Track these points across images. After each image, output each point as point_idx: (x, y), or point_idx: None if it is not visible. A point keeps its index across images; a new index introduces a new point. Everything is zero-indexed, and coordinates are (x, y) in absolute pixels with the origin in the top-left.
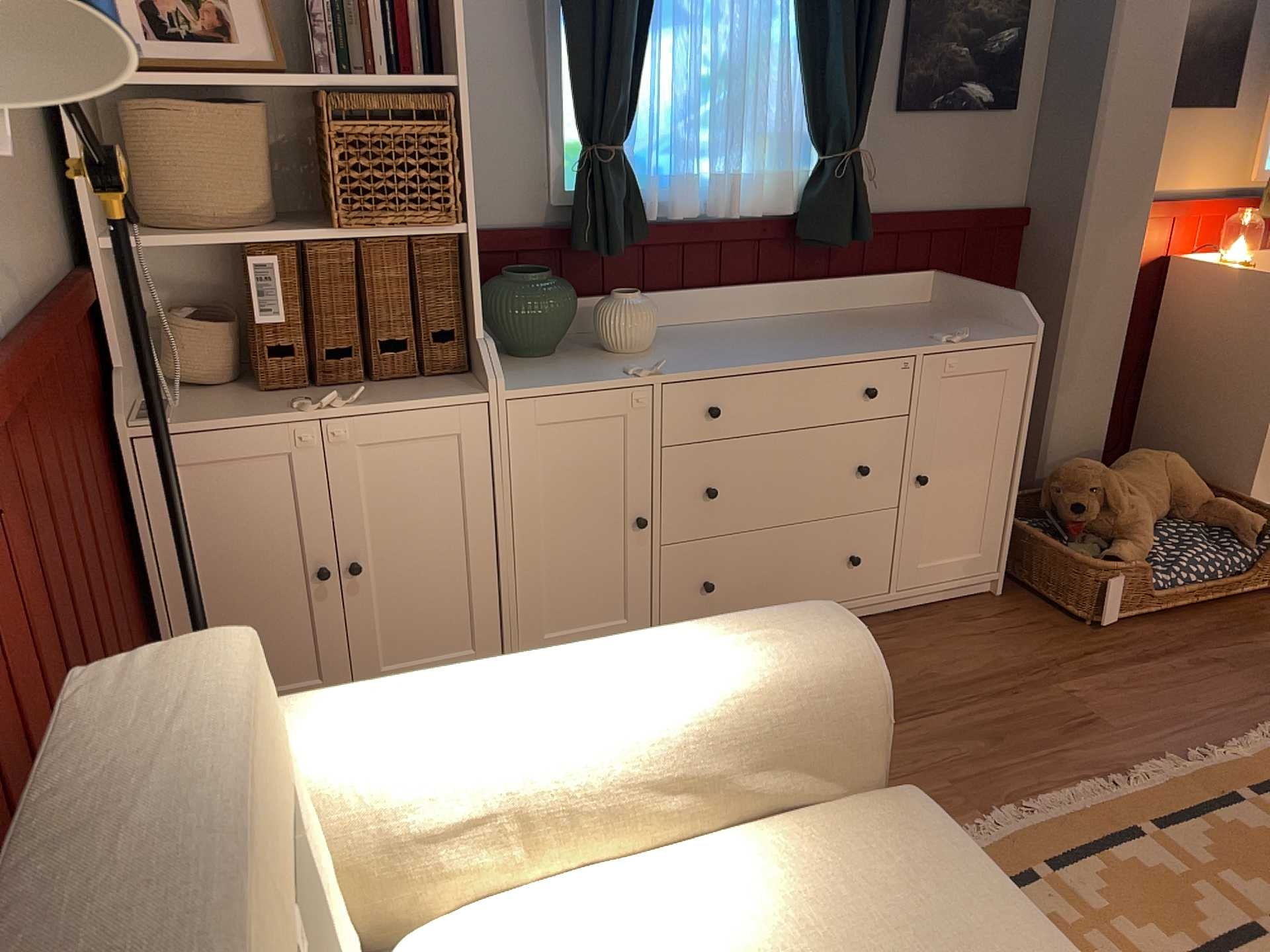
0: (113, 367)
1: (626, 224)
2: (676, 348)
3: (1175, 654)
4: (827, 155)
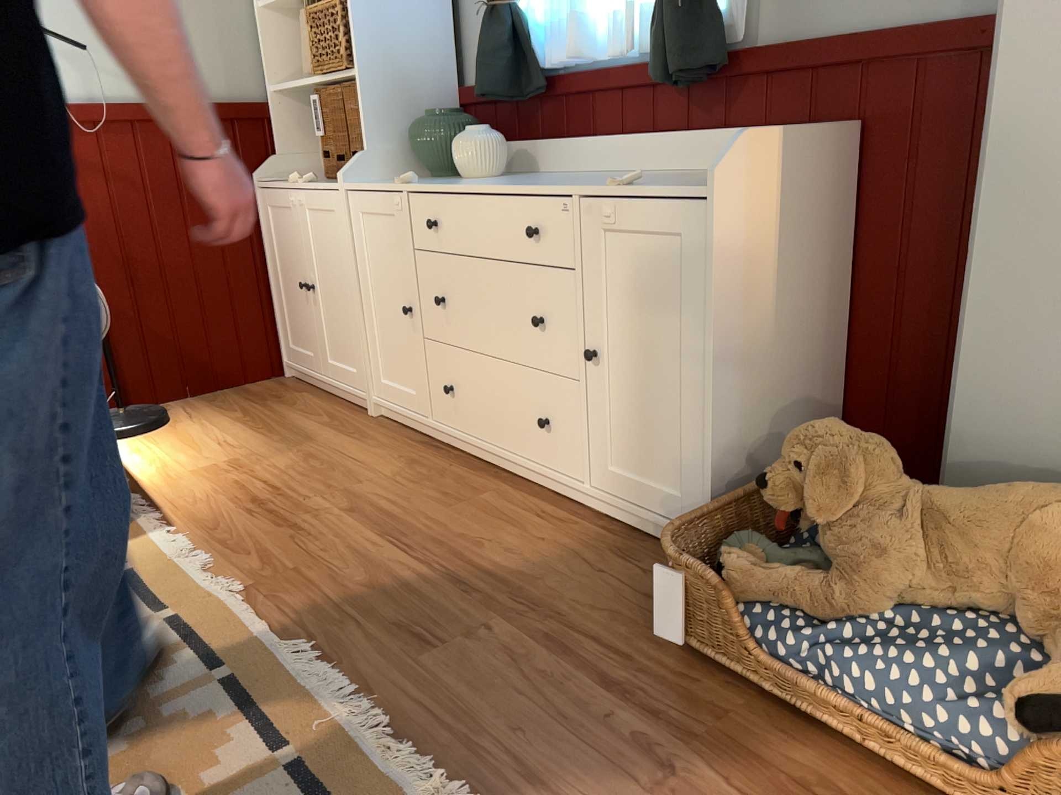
0: (277, 155)
1: (507, 71)
2: (494, 179)
3: (657, 723)
4: None
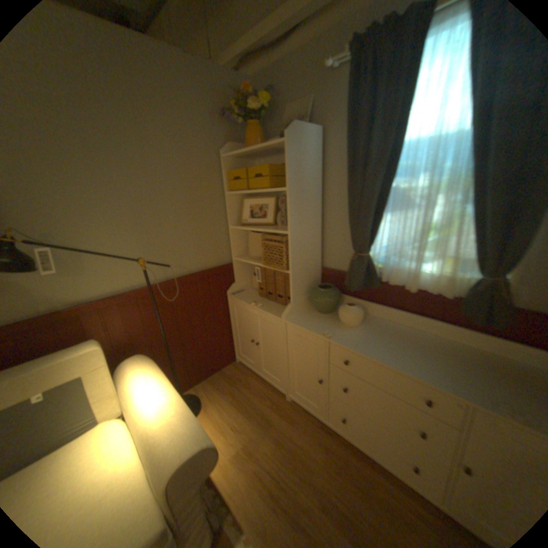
0: (236, 281)
1: (366, 280)
2: (366, 332)
3: None
4: (486, 275)
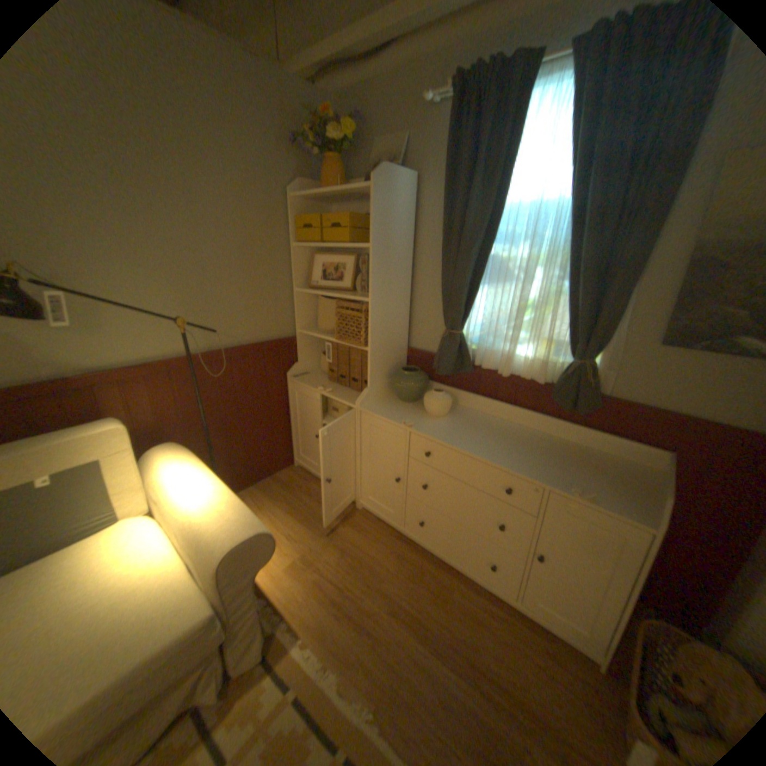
0: (299, 360)
1: (456, 363)
2: (451, 422)
3: None
4: (575, 358)
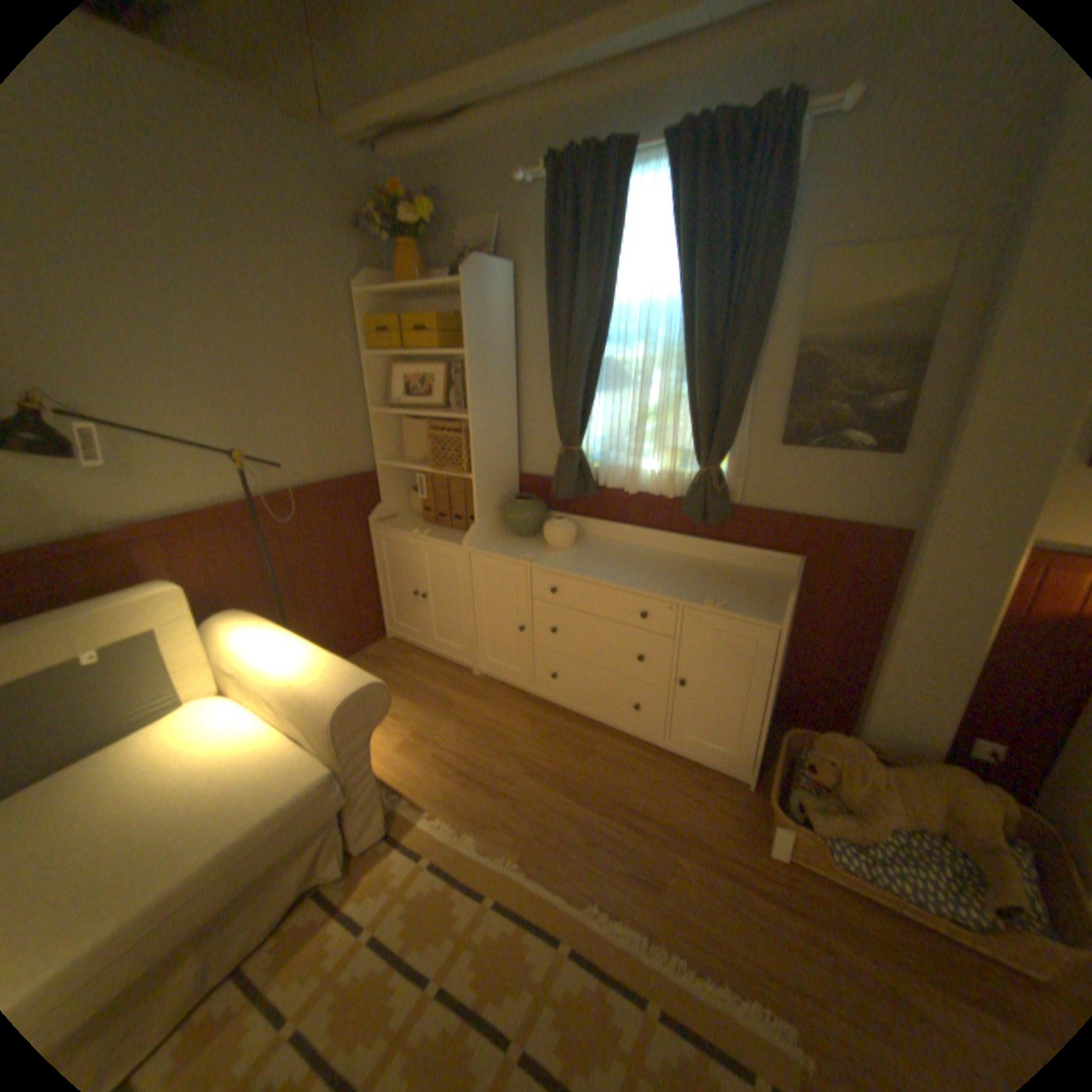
0: (382, 502)
1: (576, 486)
2: (577, 553)
3: (804, 921)
4: (700, 467)
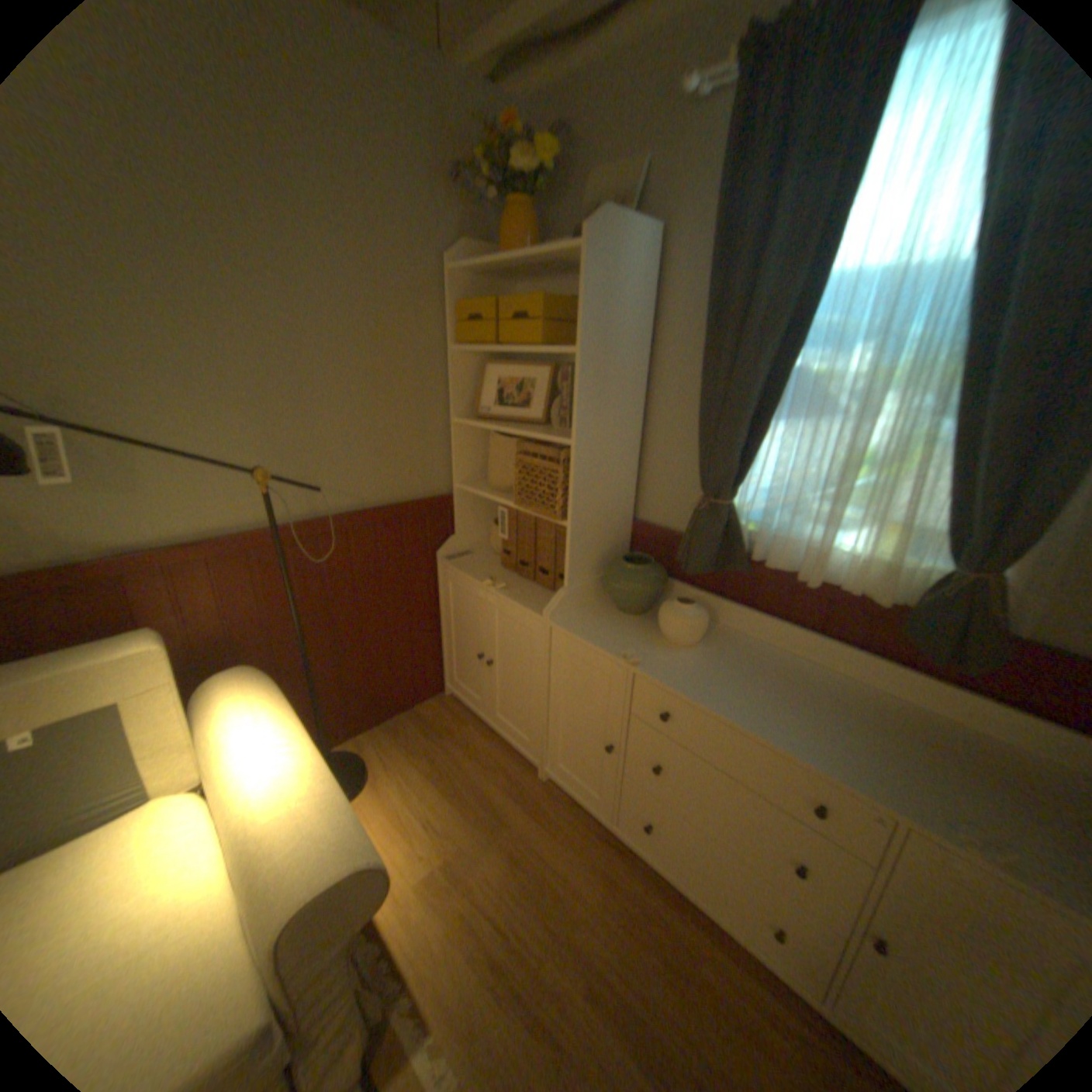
0: (456, 533)
1: (719, 555)
2: (708, 658)
3: None
4: (962, 566)
